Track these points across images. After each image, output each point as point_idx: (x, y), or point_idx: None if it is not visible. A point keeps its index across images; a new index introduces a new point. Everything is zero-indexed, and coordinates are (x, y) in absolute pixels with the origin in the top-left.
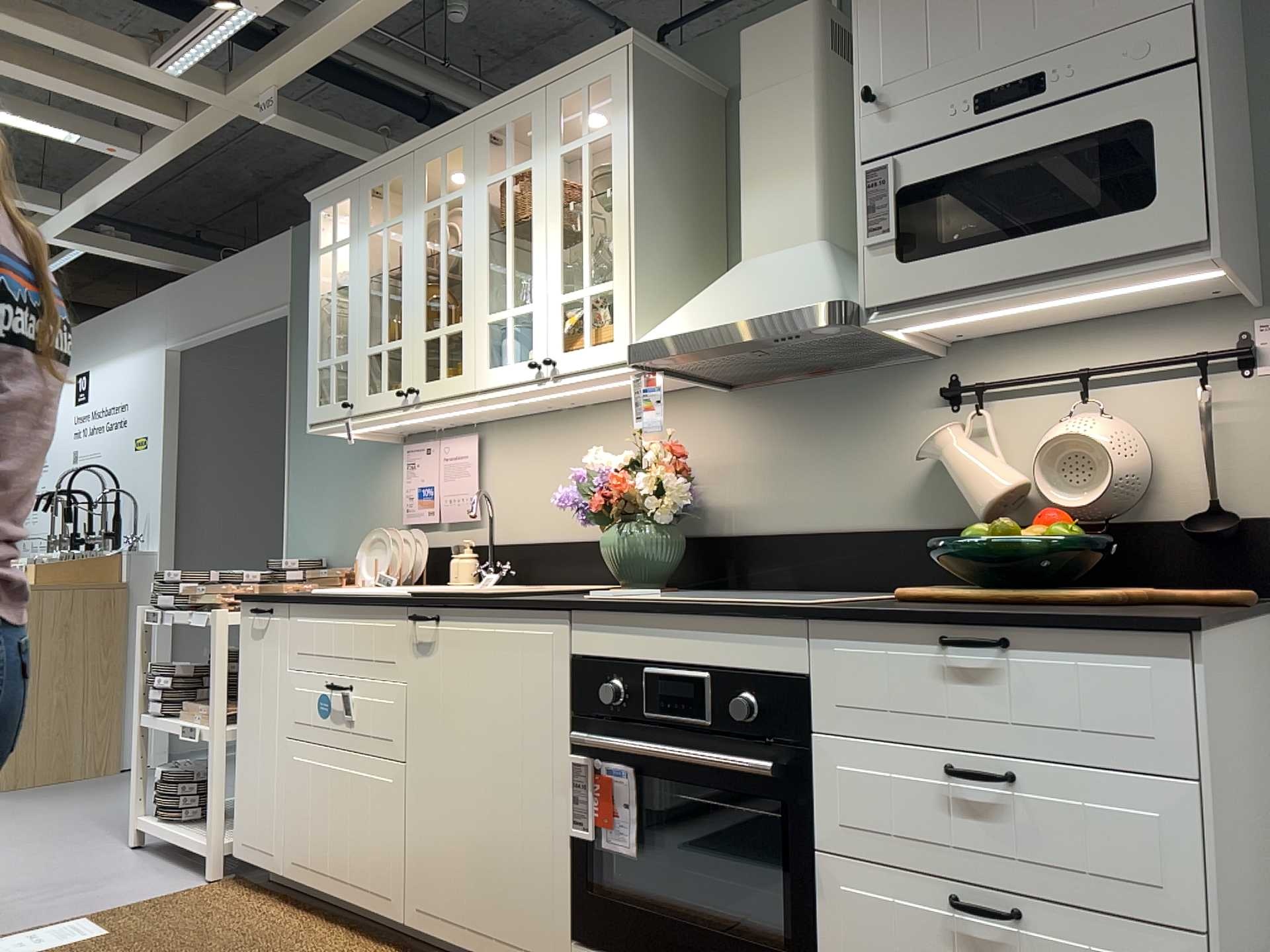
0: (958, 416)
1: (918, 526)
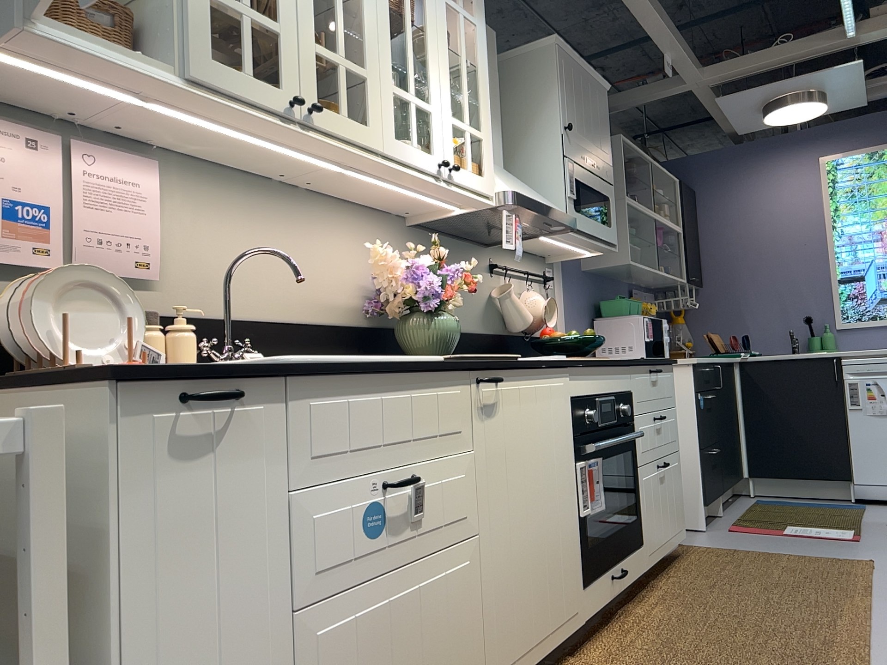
0: (495, 279)
1: (487, 332)
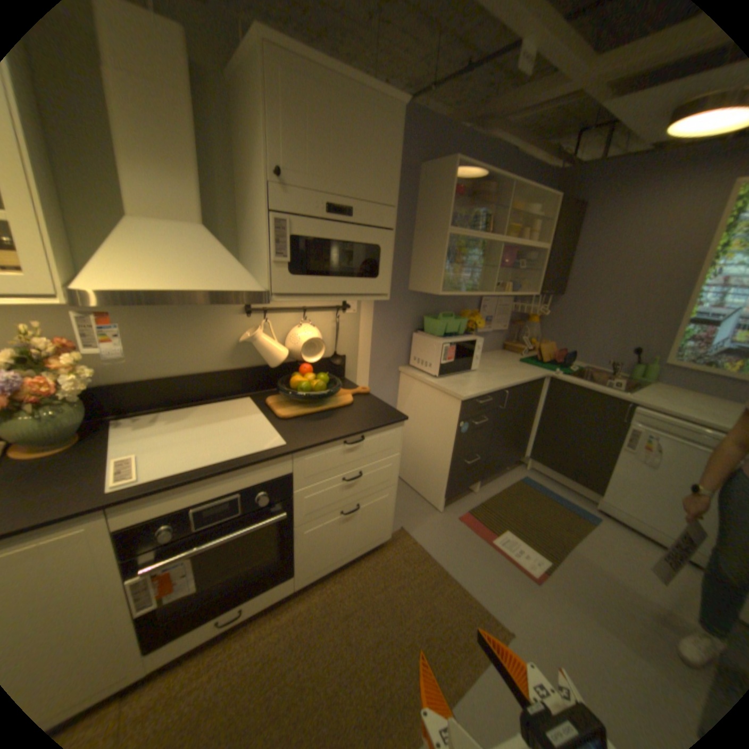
0: (251, 320)
1: (233, 368)
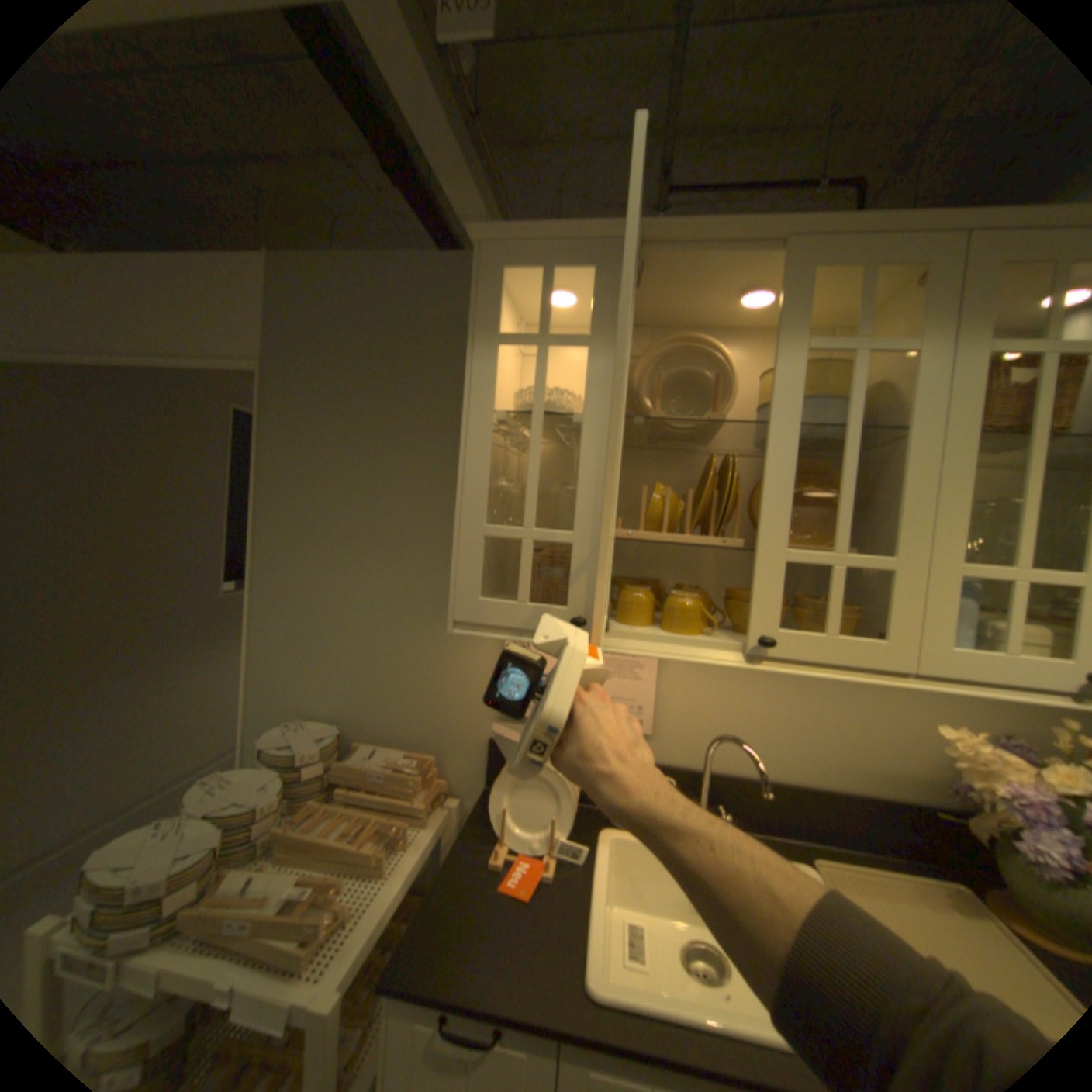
0: None
1: None
